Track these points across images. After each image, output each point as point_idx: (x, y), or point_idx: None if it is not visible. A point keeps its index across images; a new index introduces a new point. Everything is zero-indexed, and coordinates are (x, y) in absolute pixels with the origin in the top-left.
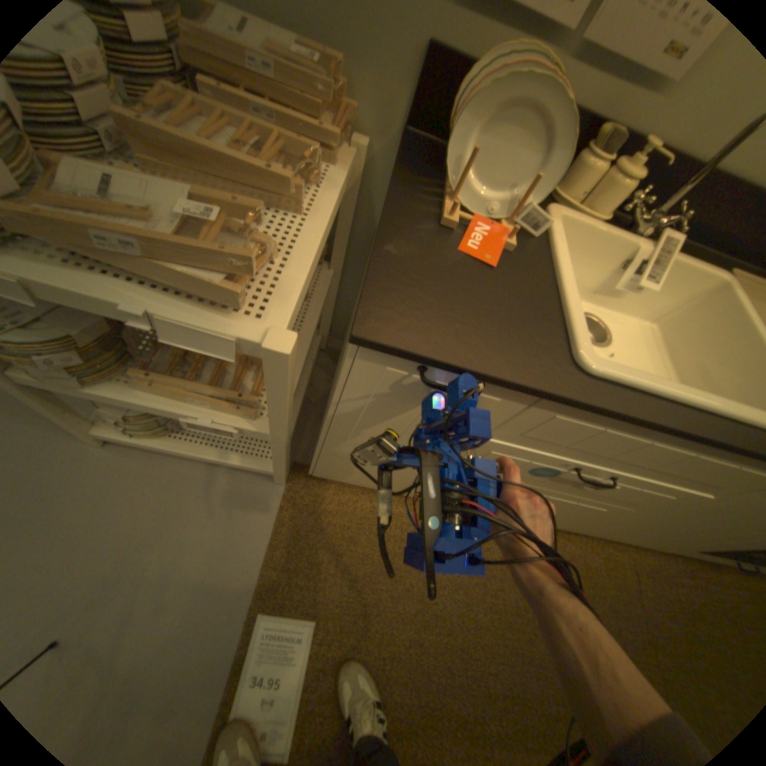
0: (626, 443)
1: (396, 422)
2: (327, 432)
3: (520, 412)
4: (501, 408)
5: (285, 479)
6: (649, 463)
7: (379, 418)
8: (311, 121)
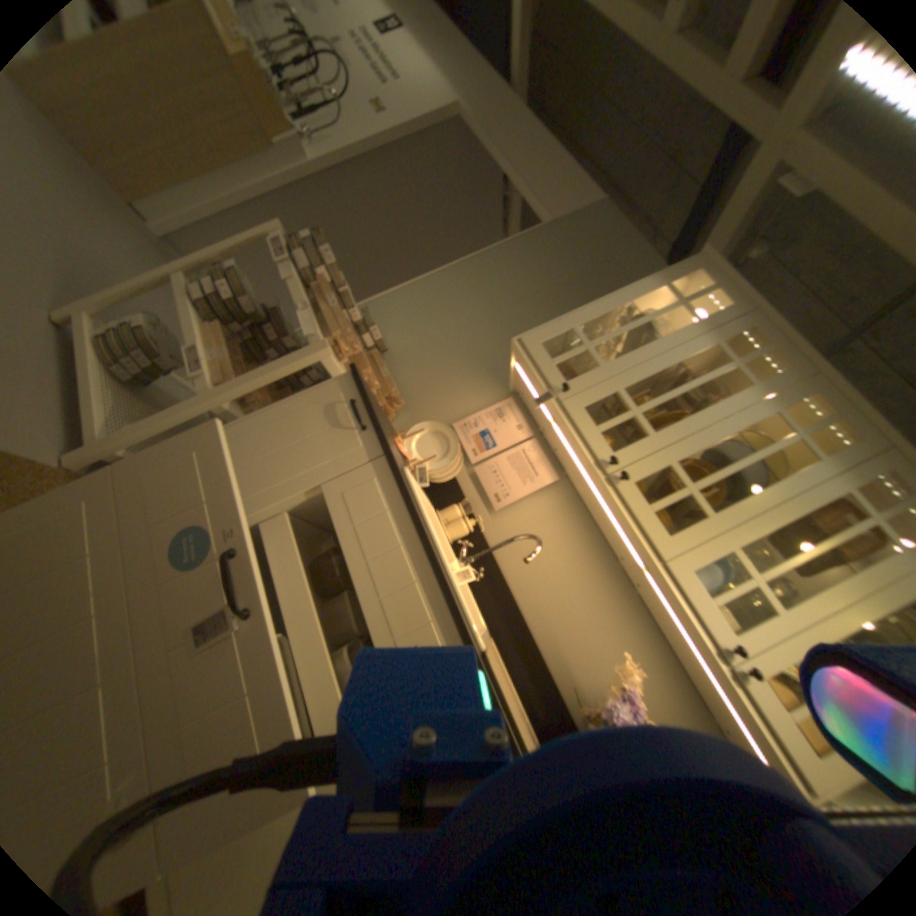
0: (387, 536)
1: (294, 439)
2: (237, 427)
3: (360, 468)
4: (356, 457)
5: (85, 464)
6: (384, 583)
7: (290, 429)
8: (380, 396)
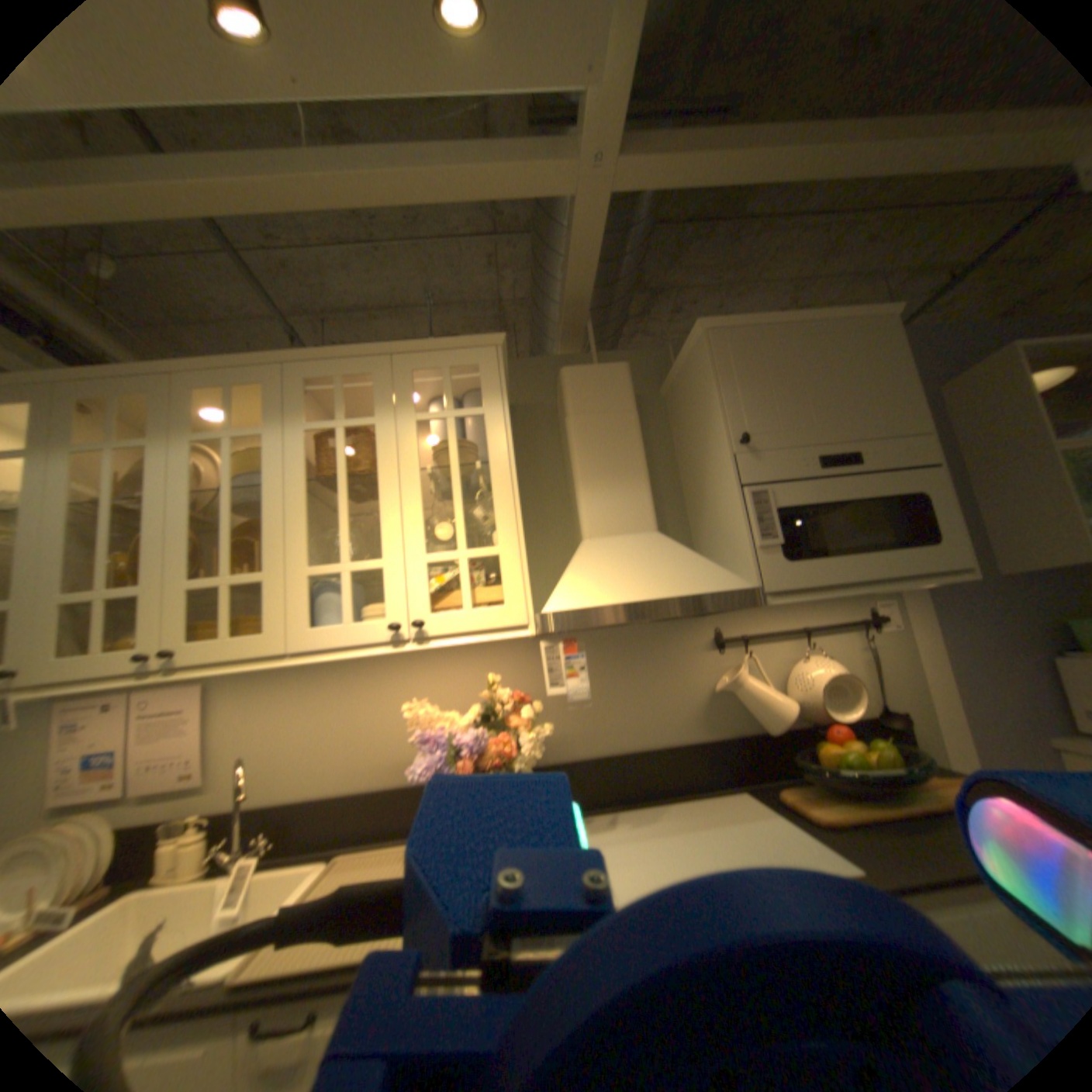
0: None
1: None
2: None
3: None
4: None
5: None
6: None
7: None
8: None
